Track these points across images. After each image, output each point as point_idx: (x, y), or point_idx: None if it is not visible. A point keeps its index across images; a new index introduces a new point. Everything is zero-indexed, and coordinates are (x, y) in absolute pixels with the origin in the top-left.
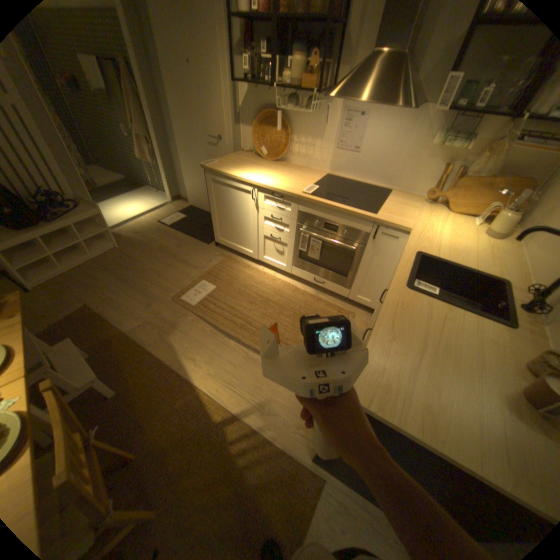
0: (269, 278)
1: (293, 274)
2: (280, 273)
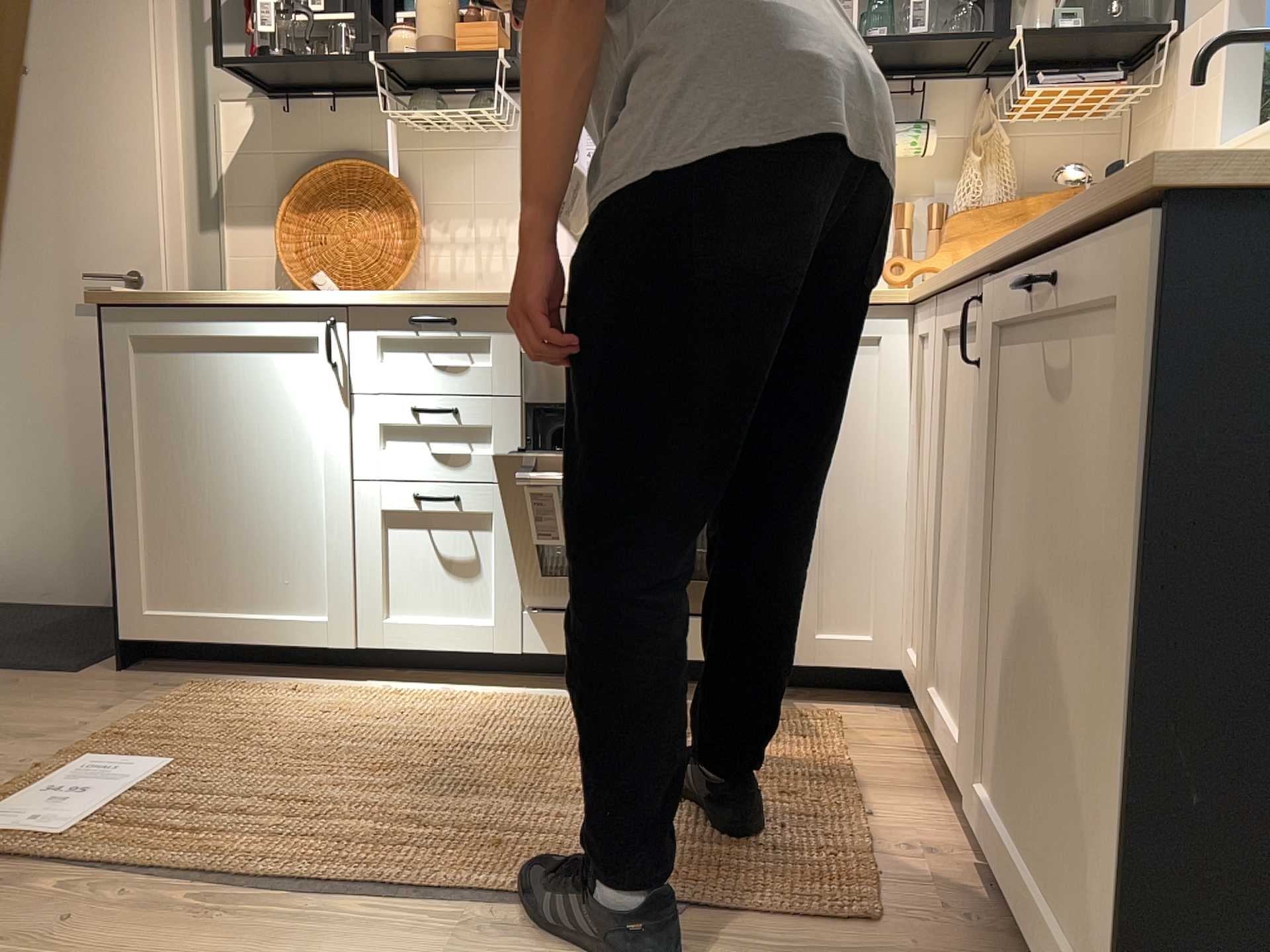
0: (430, 700)
1: (535, 651)
2: (472, 686)
